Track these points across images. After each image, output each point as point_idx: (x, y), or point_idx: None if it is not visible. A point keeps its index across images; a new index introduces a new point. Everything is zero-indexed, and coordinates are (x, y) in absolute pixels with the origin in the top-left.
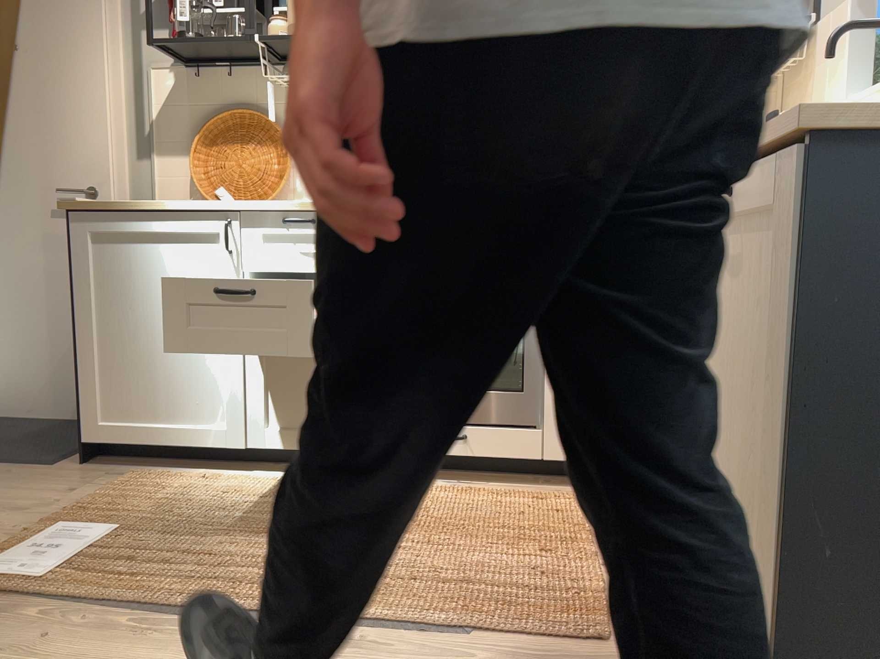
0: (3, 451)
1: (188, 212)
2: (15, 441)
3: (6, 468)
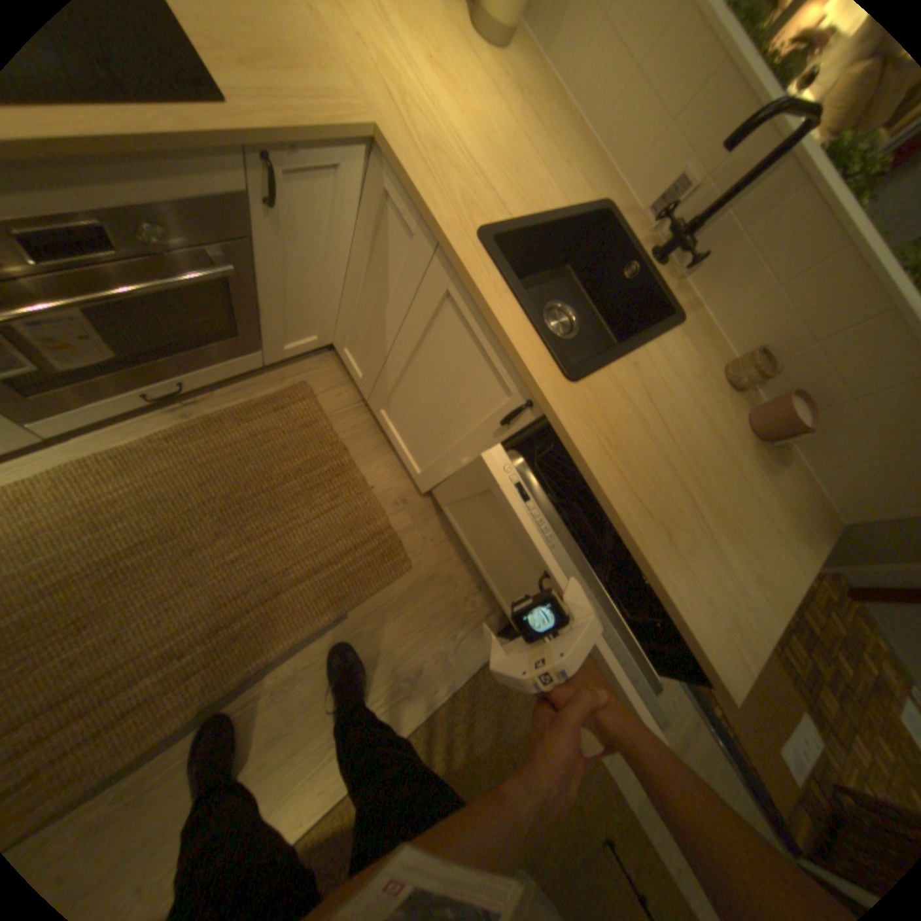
0: None
1: None
2: None
3: None
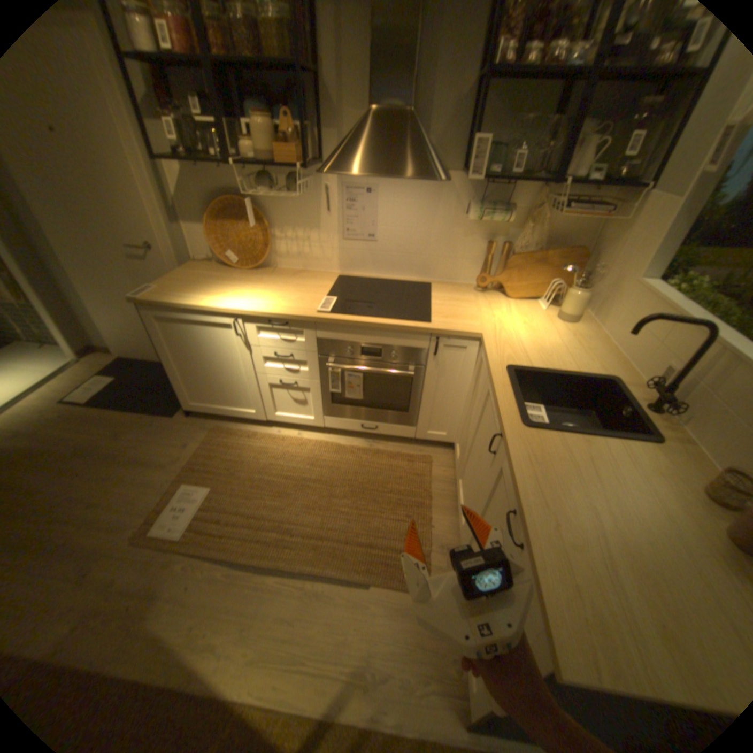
0: (146, 400)
1: (209, 310)
2: (151, 387)
3: (150, 418)
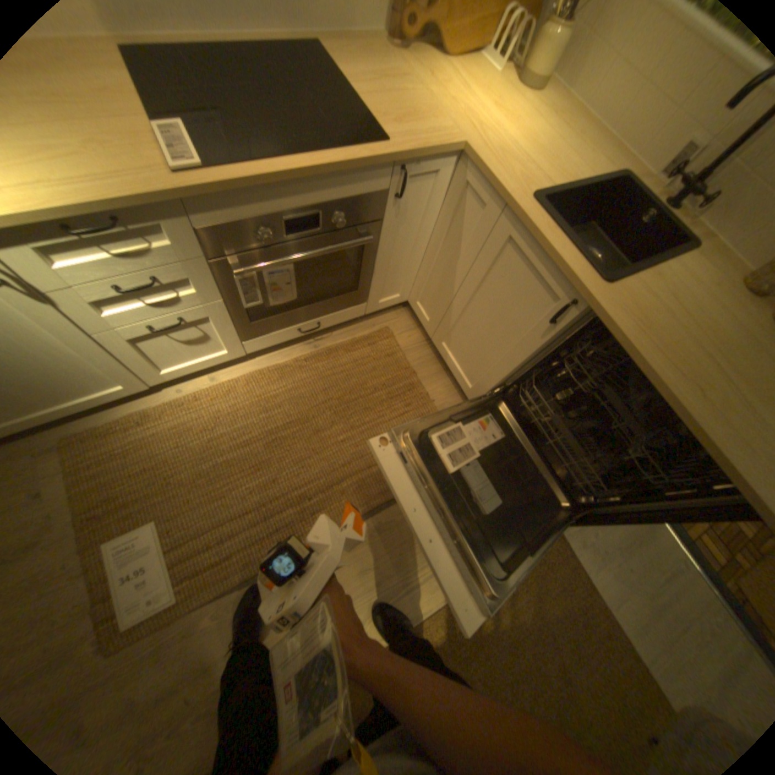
0: None
1: None
2: None
3: None
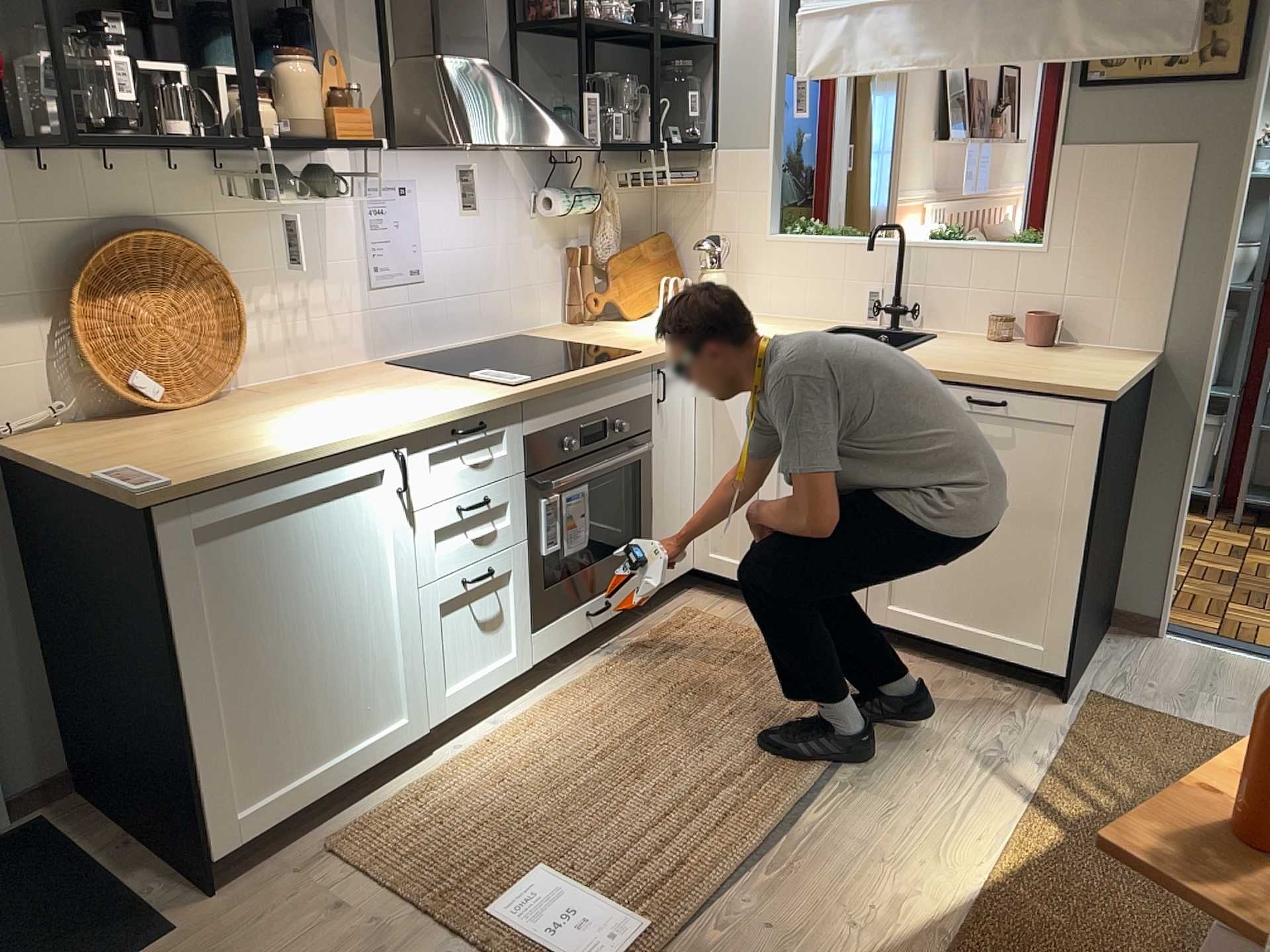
0: None
1: (344, 454)
2: None
3: None
